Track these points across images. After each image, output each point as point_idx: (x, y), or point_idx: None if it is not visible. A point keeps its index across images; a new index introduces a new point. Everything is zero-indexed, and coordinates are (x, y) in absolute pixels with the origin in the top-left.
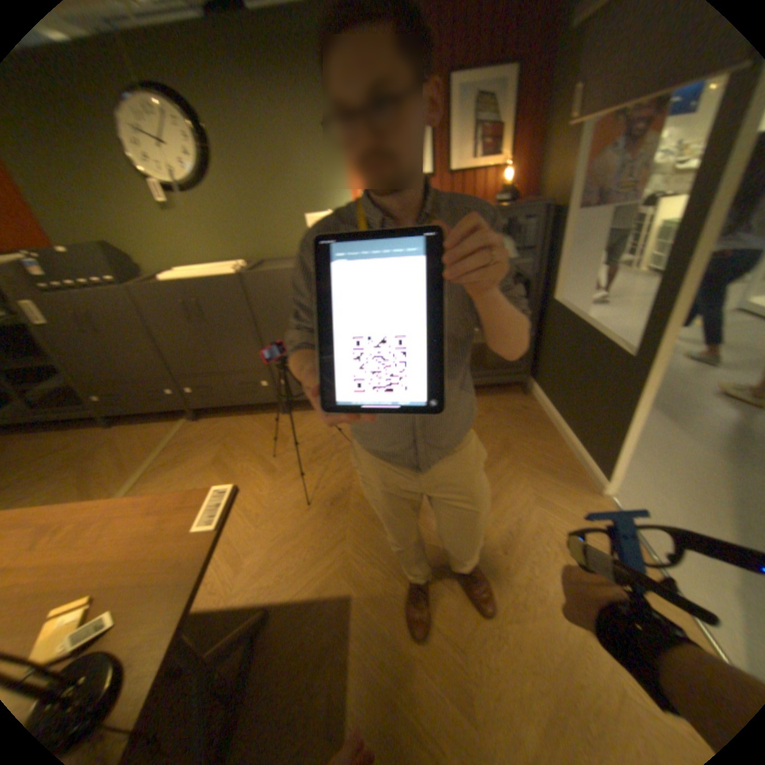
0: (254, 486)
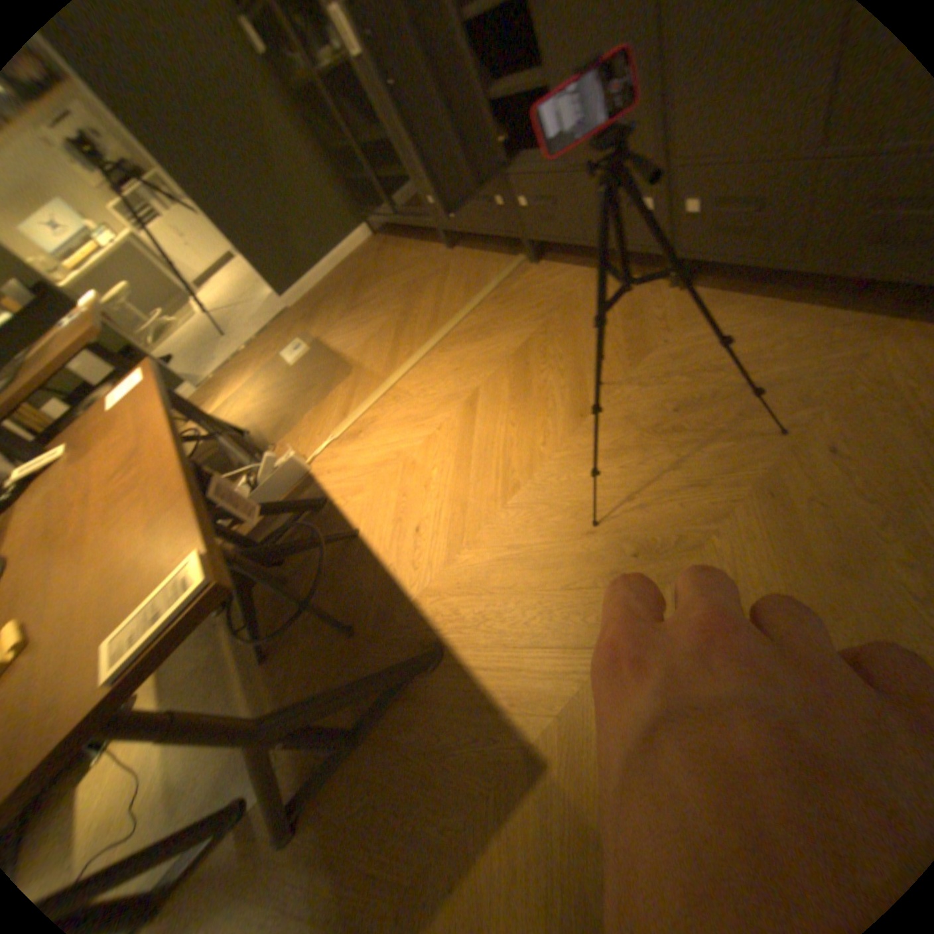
0: (539, 426)
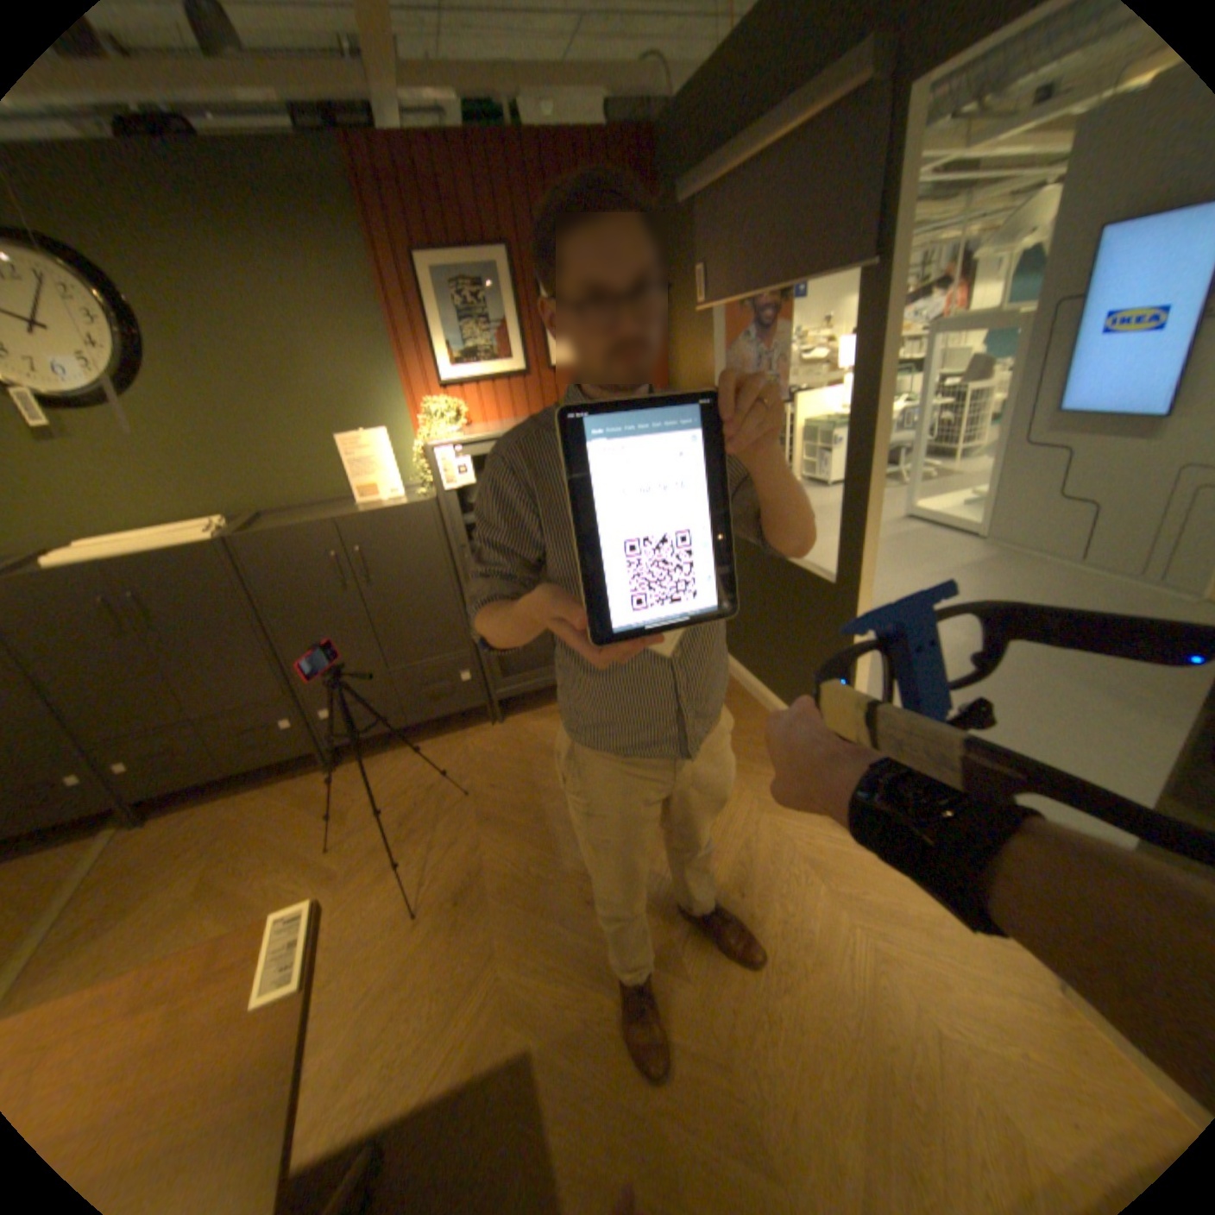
0: None
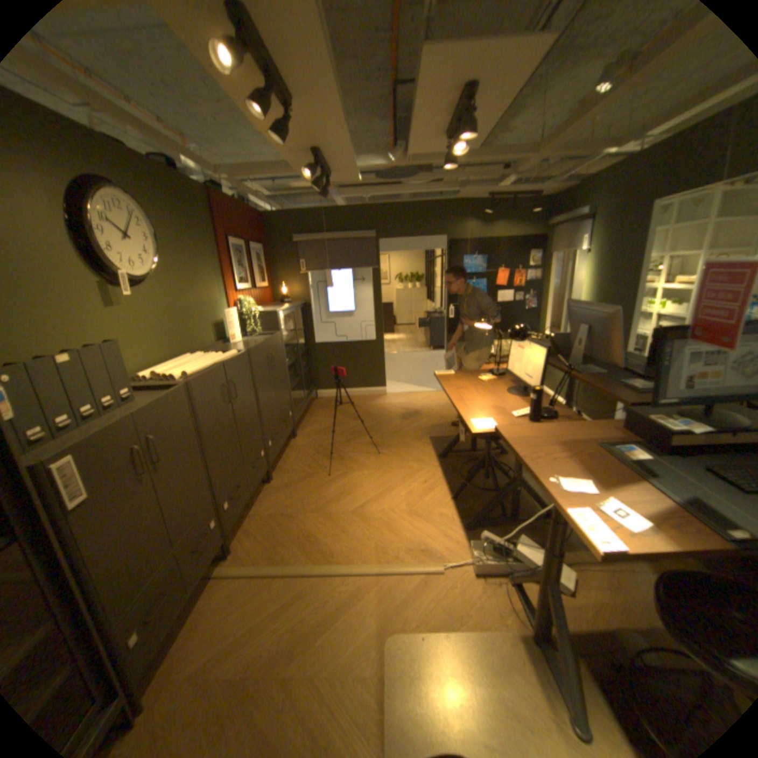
0: (357, 479)
